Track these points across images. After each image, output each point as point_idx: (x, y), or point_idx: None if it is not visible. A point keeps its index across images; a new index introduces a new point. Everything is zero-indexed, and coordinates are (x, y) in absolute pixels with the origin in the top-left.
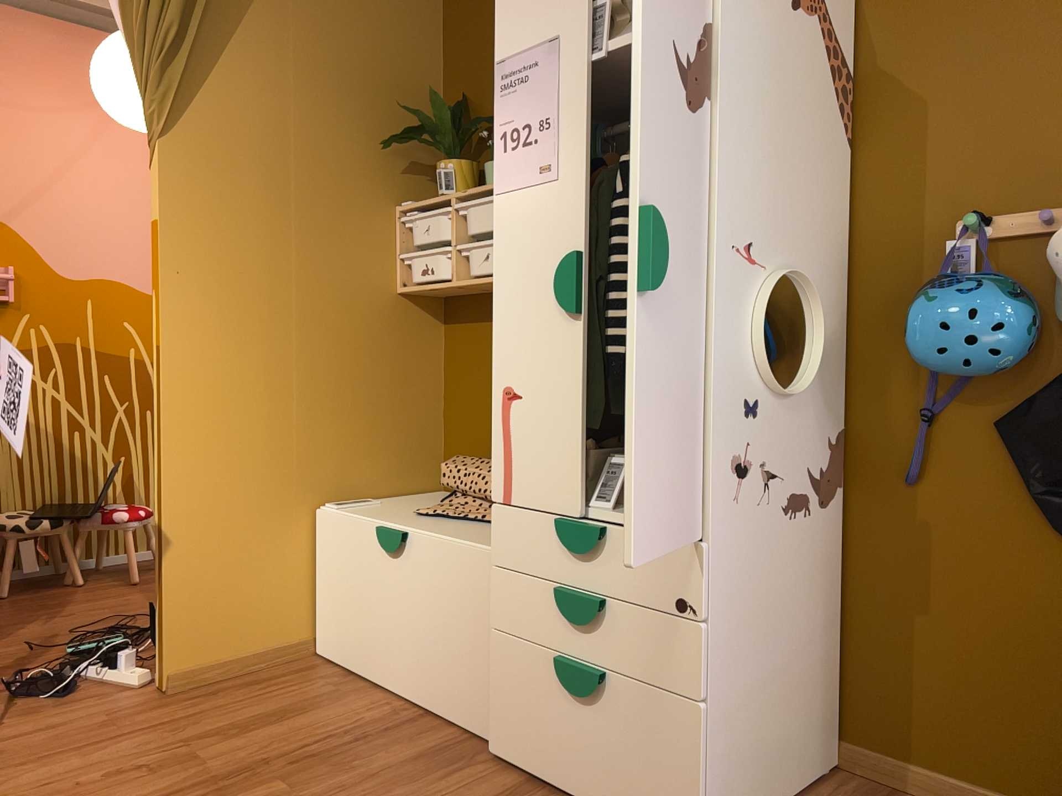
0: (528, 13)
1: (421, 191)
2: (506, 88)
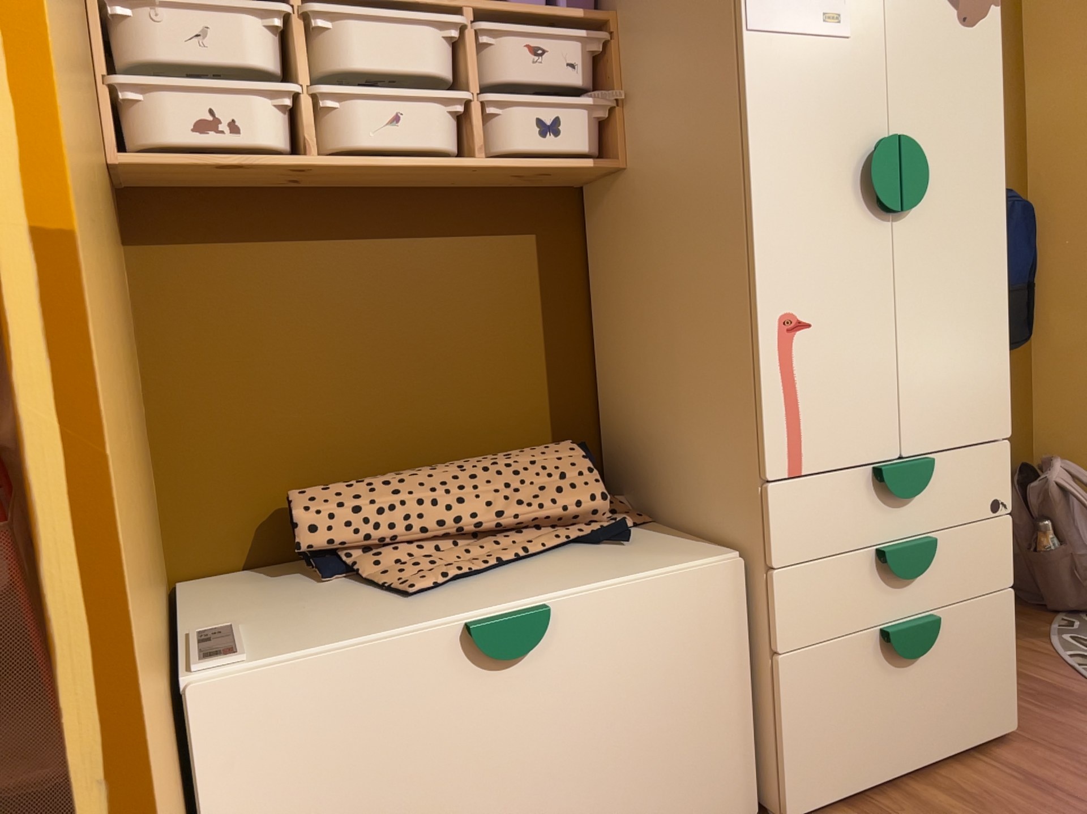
0: None
1: None
2: None
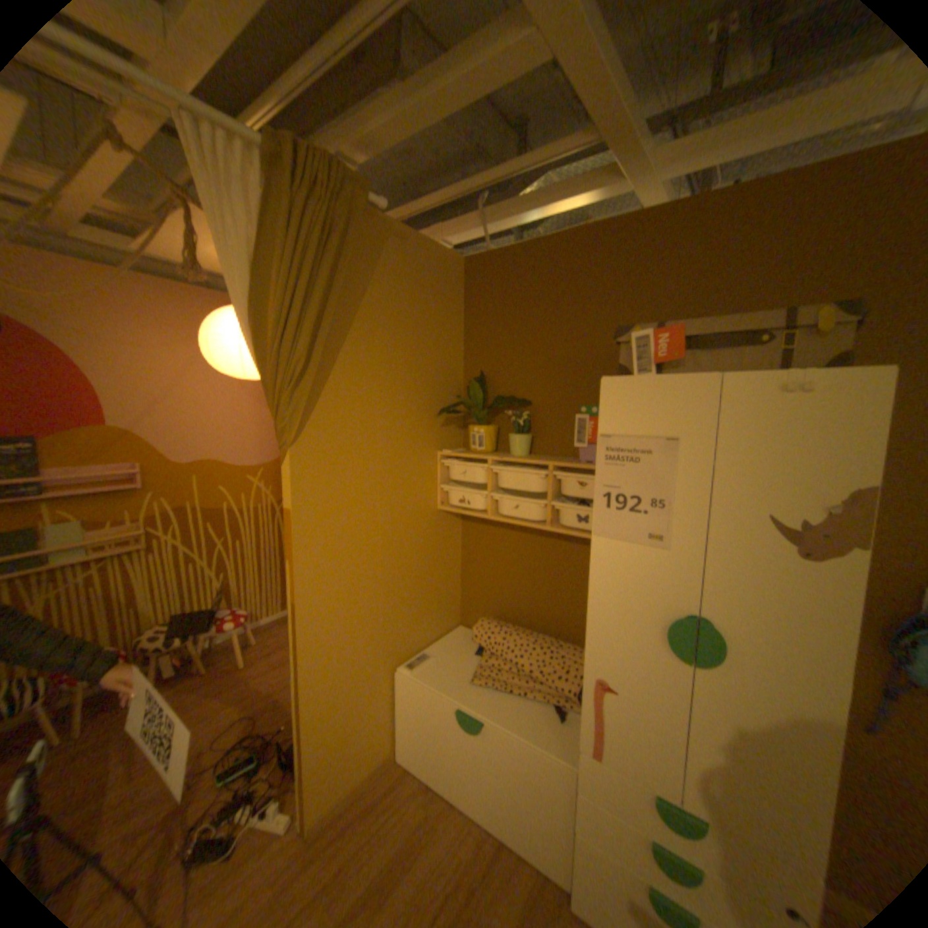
0: (640, 405)
1: (450, 436)
2: (612, 458)
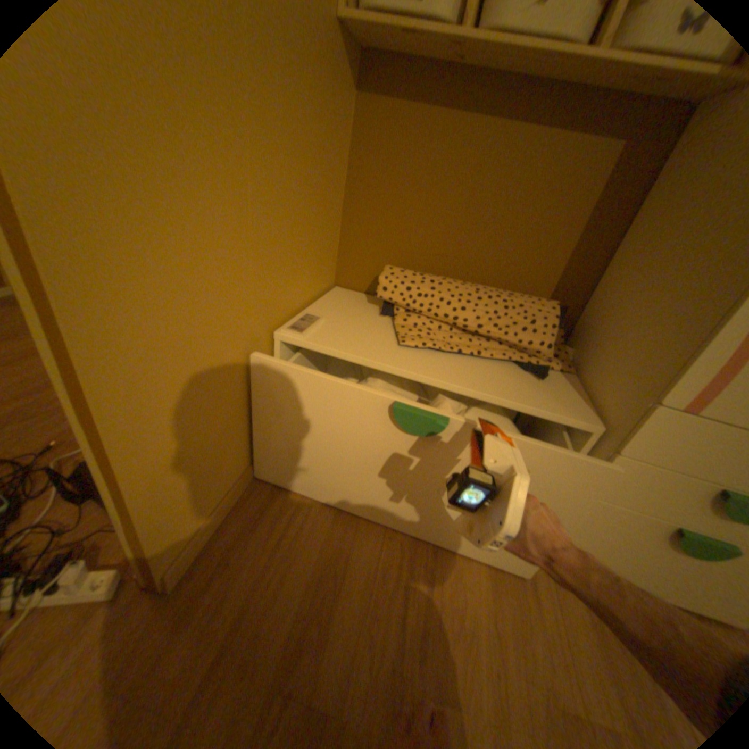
0: None
1: None
2: None
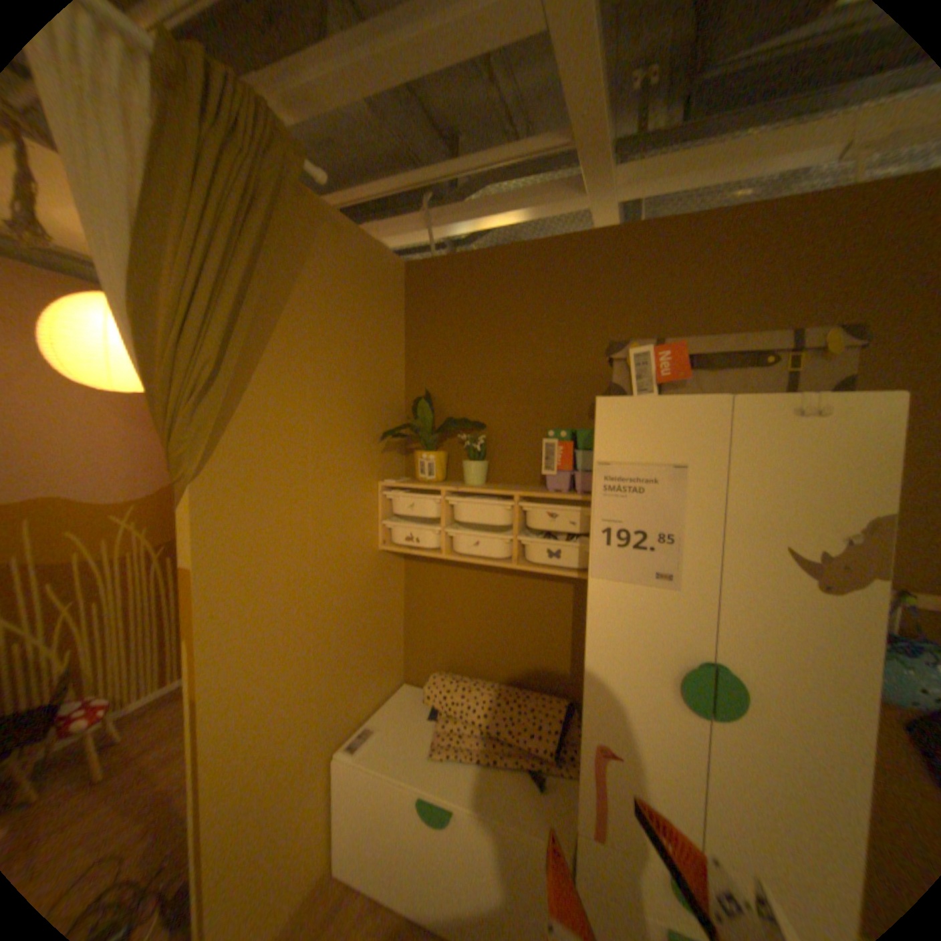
0: (643, 429)
1: (392, 464)
2: (611, 488)
